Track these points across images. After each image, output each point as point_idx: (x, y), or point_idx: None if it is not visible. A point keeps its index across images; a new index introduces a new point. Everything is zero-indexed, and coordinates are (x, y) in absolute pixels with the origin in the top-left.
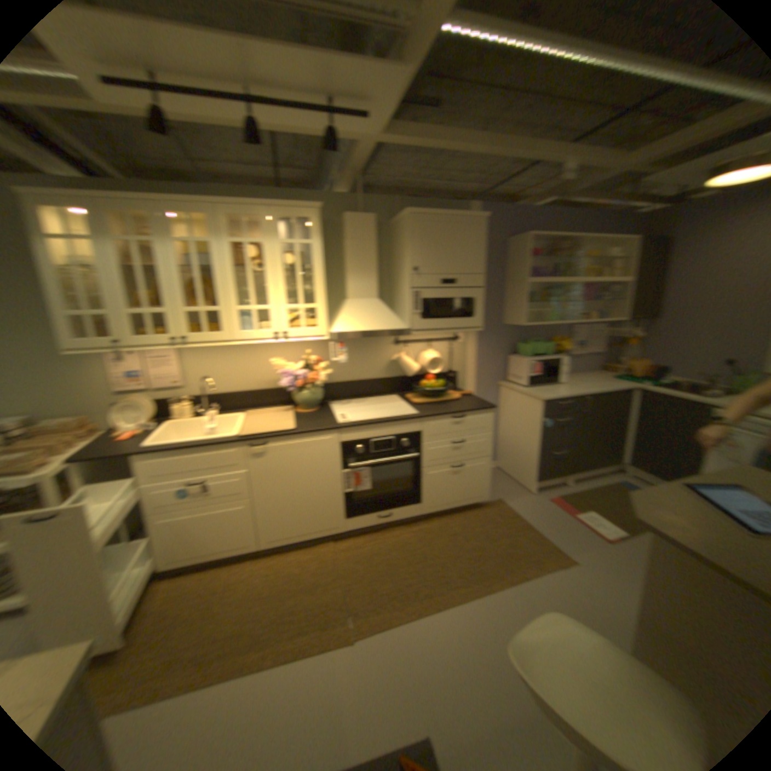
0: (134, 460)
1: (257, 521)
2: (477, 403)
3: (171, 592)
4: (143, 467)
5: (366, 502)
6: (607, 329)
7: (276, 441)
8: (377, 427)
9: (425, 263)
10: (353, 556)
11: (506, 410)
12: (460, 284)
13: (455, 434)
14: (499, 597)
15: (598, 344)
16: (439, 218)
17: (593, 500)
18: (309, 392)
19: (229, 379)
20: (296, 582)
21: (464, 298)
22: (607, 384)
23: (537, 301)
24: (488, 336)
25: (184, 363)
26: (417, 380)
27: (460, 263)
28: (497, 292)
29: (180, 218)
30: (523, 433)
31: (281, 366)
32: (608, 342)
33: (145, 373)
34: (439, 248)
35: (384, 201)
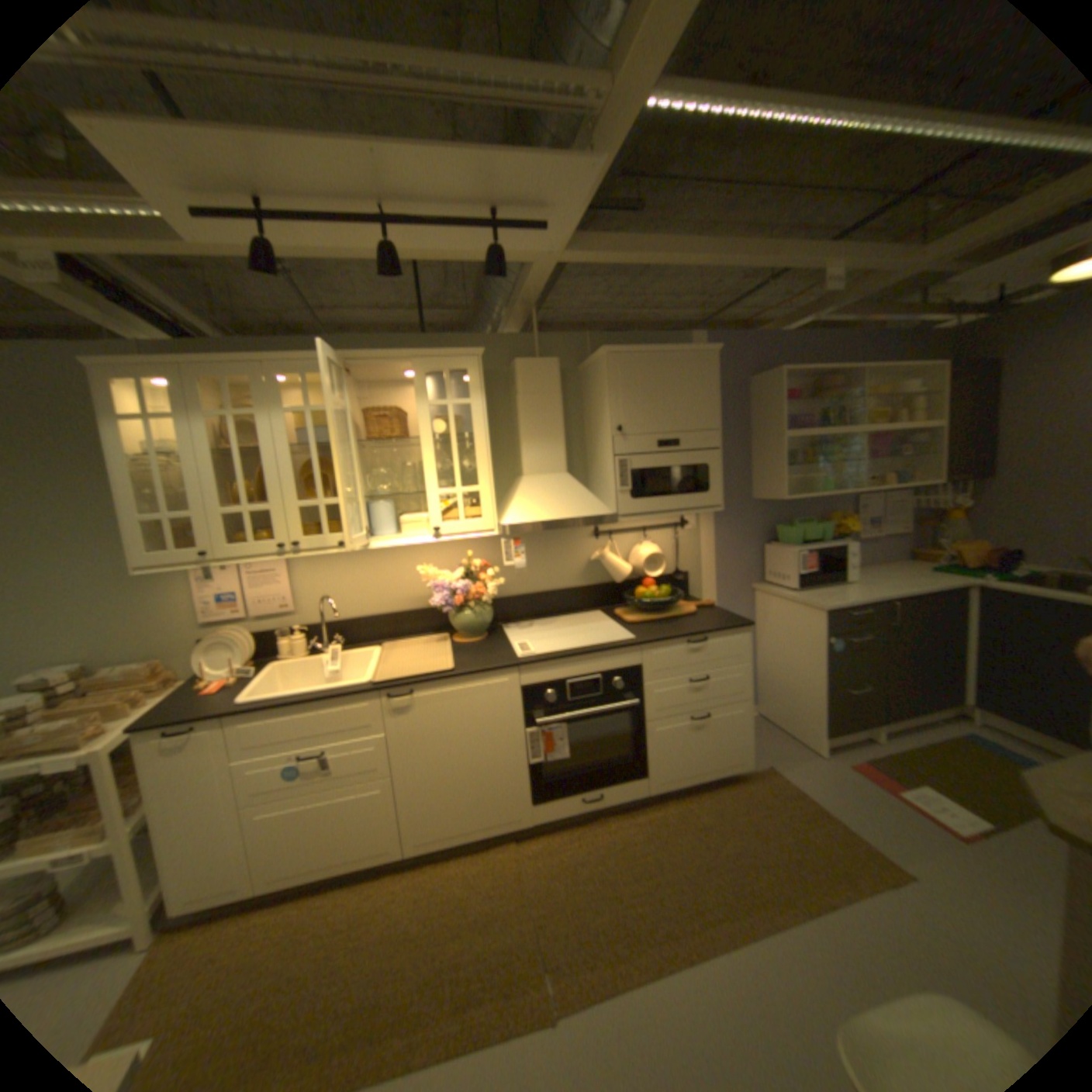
0: (230, 721)
1: (404, 811)
2: (726, 619)
3: (278, 925)
4: (242, 731)
5: (565, 777)
6: (914, 499)
7: (430, 686)
8: (578, 660)
9: (636, 420)
10: (550, 865)
11: (770, 626)
12: (688, 446)
13: (695, 668)
14: (790, 939)
15: (902, 521)
16: (652, 357)
17: (926, 767)
18: (476, 611)
19: (363, 597)
20: (464, 910)
21: (695, 465)
22: (926, 581)
23: (803, 463)
24: (733, 518)
25: (302, 577)
26: (631, 587)
27: (687, 417)
28: (741, 454)
29: (298, 381)
30: (799, 663)
31: (435, 575)
32: (917, 517)
33: (248, 593)
34: (654, 398)
35: (572, 340)
